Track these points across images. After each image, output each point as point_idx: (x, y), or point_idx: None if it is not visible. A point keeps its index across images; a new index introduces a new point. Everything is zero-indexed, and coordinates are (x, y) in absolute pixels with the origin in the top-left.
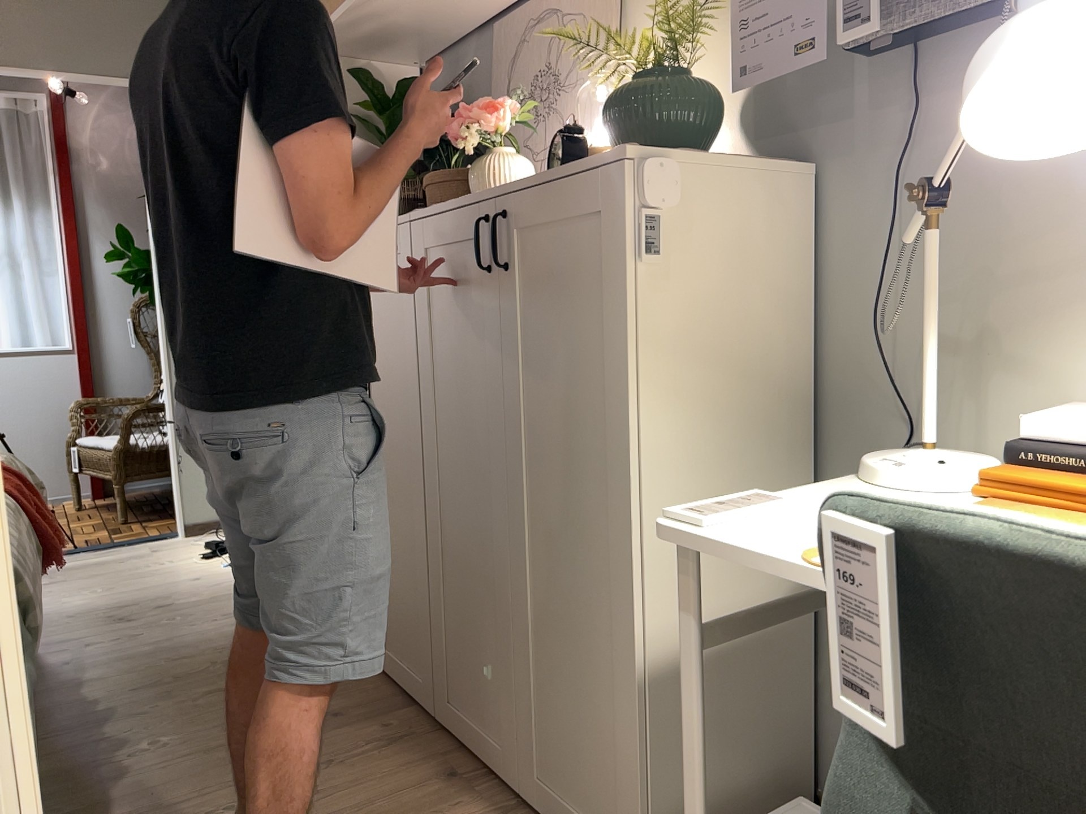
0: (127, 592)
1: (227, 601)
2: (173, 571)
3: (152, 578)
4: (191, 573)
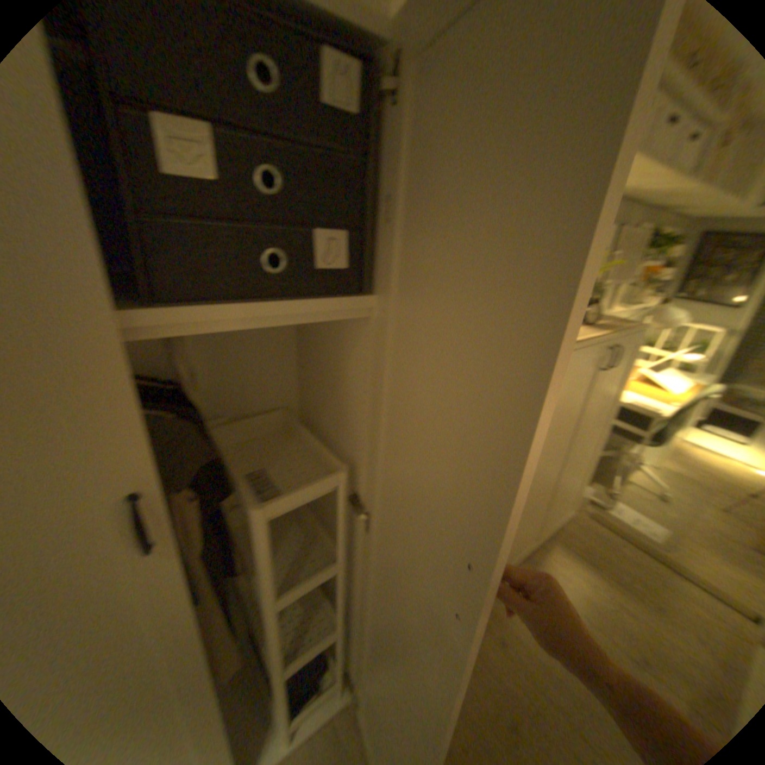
0: None
1: None
2: None
3: None
4: None
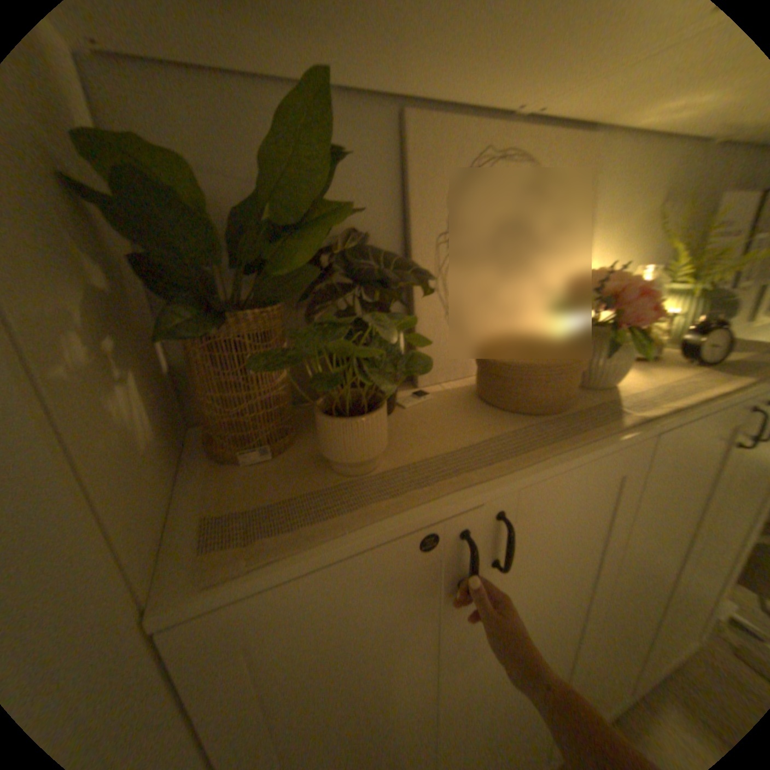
0: None
1: None
2: None
3: None
4: None
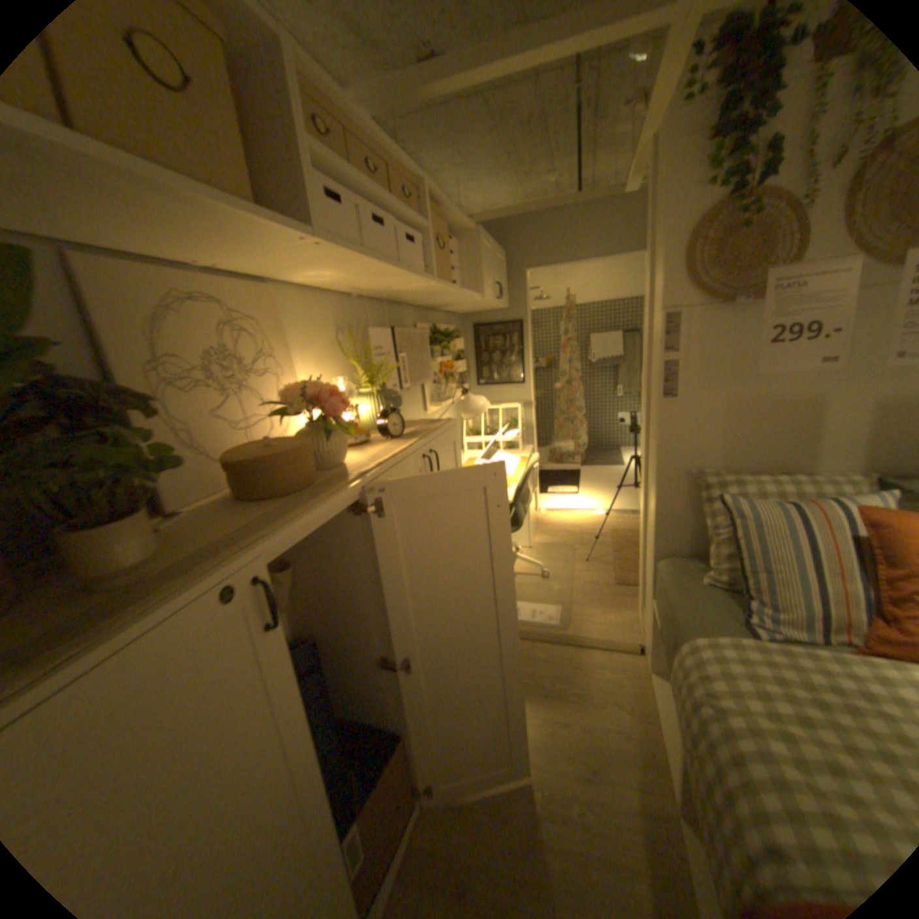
0: None
1: None
2: None
3: None
4: None
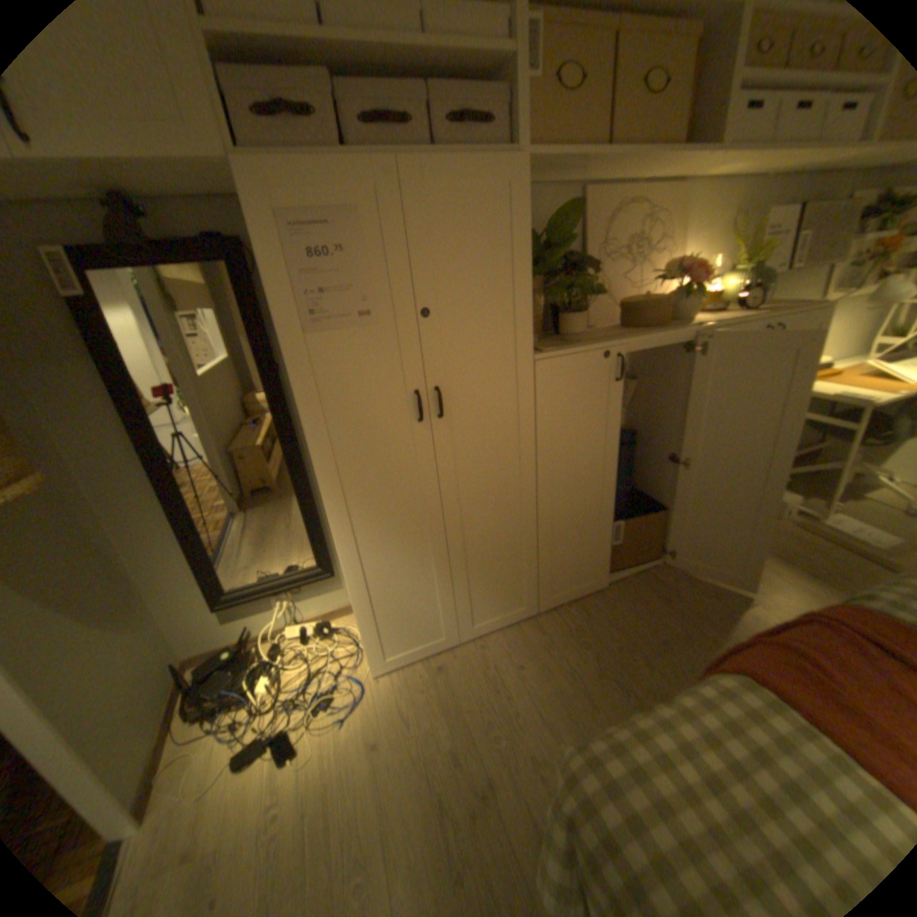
0: (384, 826)
1: (458, 699)
2: (322, 788)
3: (340, 808)
4: (345, 760)
